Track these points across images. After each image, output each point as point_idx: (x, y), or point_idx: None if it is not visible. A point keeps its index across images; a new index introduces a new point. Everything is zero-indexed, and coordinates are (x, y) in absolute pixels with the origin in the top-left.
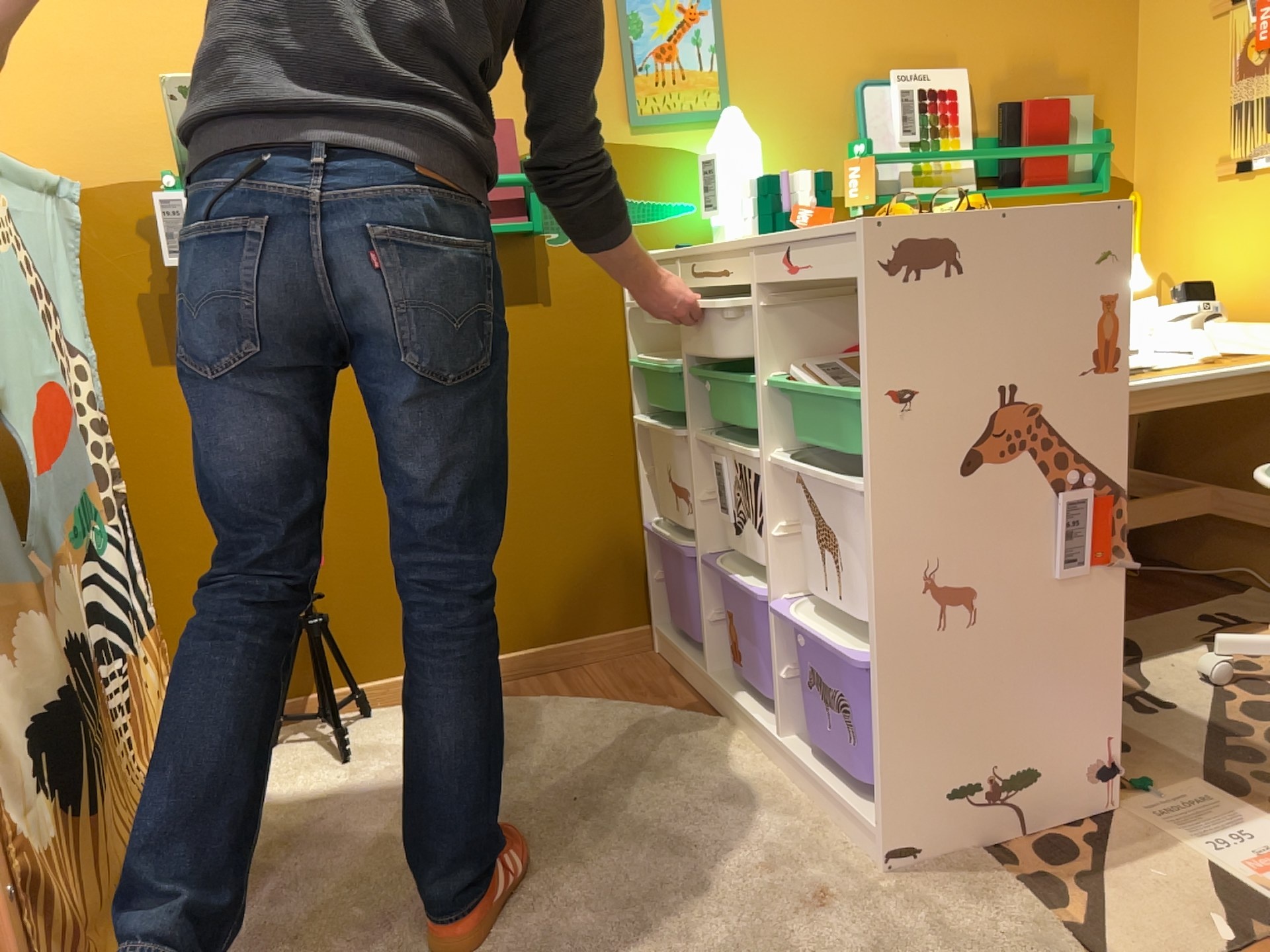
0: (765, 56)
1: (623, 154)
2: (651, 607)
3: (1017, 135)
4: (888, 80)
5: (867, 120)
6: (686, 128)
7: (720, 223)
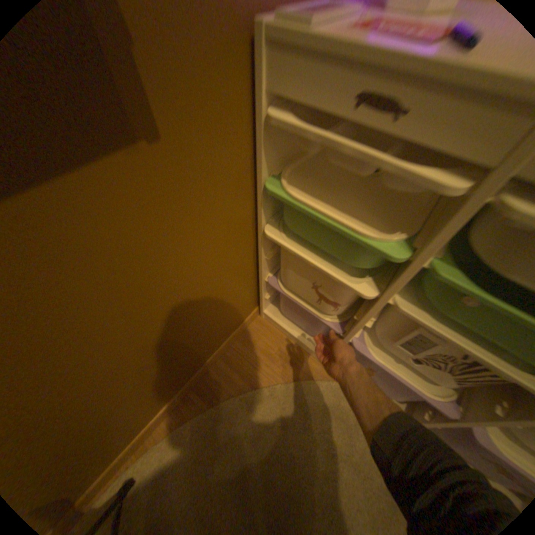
0: None
1: None
2: (257, 302)
3: None
4: None
5: None
6: None
7: None
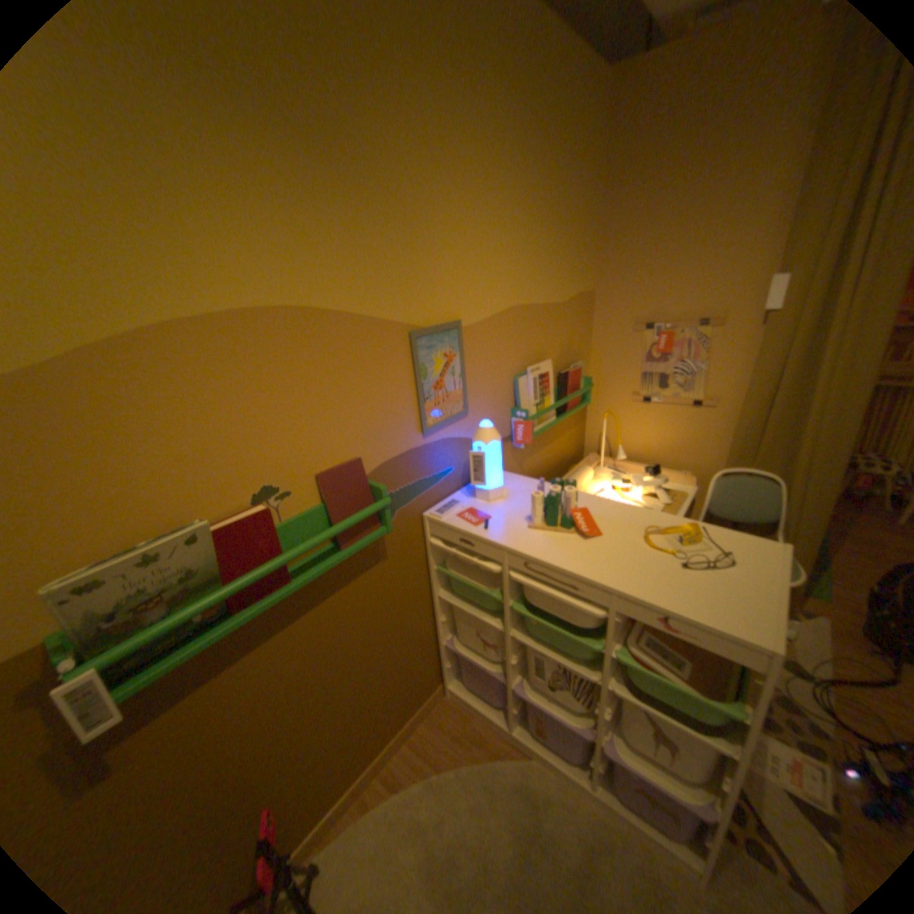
0: (481, 372)
1: (420, 453)
2: (441, 677)
3: (567, 387)
4: (527, 373)
5: (520, 396)
6: (449, 425)
7: (482, 486)
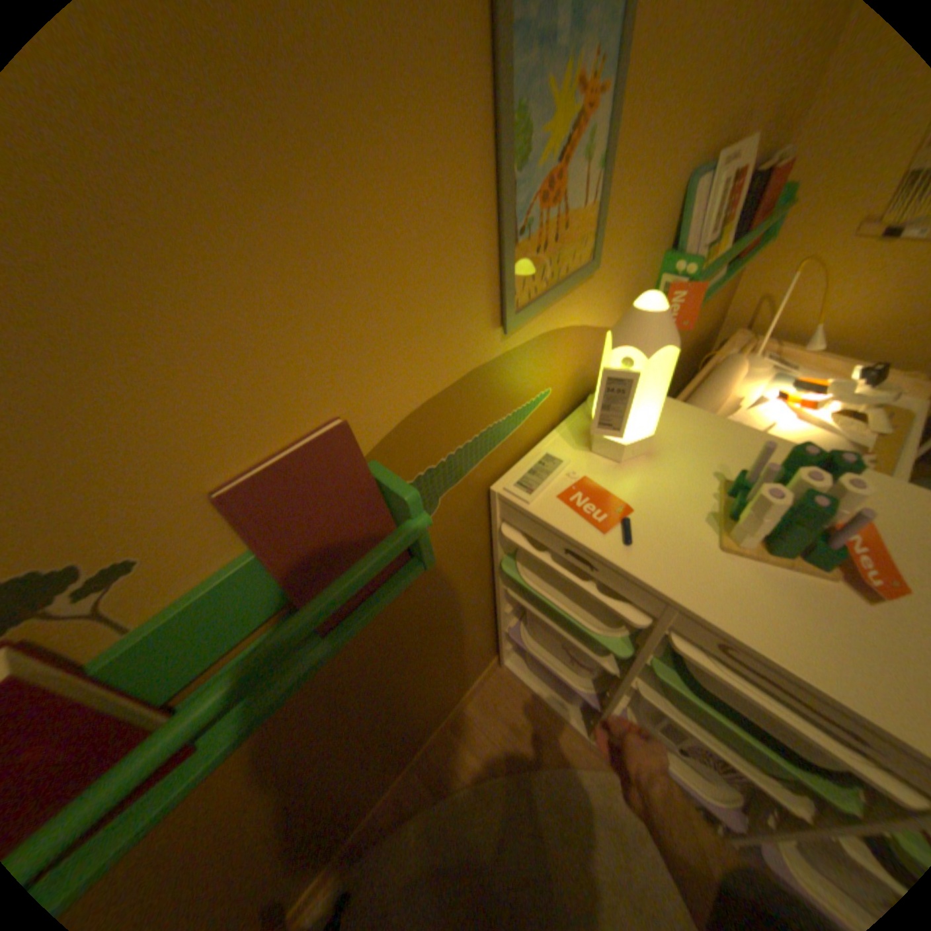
0: (643, 152)
1: (494, 372)
2: (497, 651)
3: (760, 203)
4: (719, 163)
5: (692, 222)
6: (559, 300)
7: (611, 434)
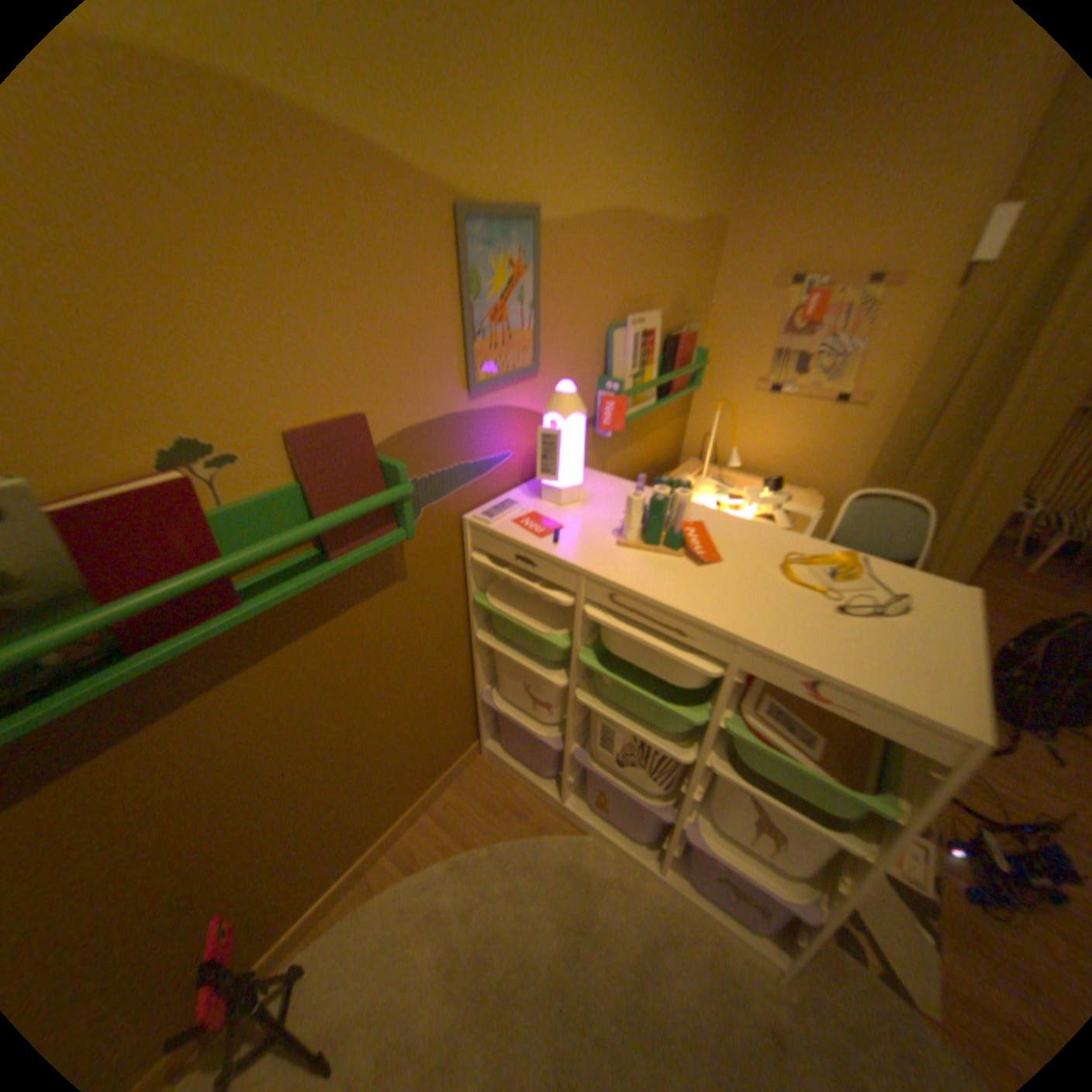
0: (563, 306)
1: (463, 421)
2: (477, 732)
3: (676, 357)
4: (628, 323)
5: (614, 358)
6: (510, 385)
7: (553, 483)
